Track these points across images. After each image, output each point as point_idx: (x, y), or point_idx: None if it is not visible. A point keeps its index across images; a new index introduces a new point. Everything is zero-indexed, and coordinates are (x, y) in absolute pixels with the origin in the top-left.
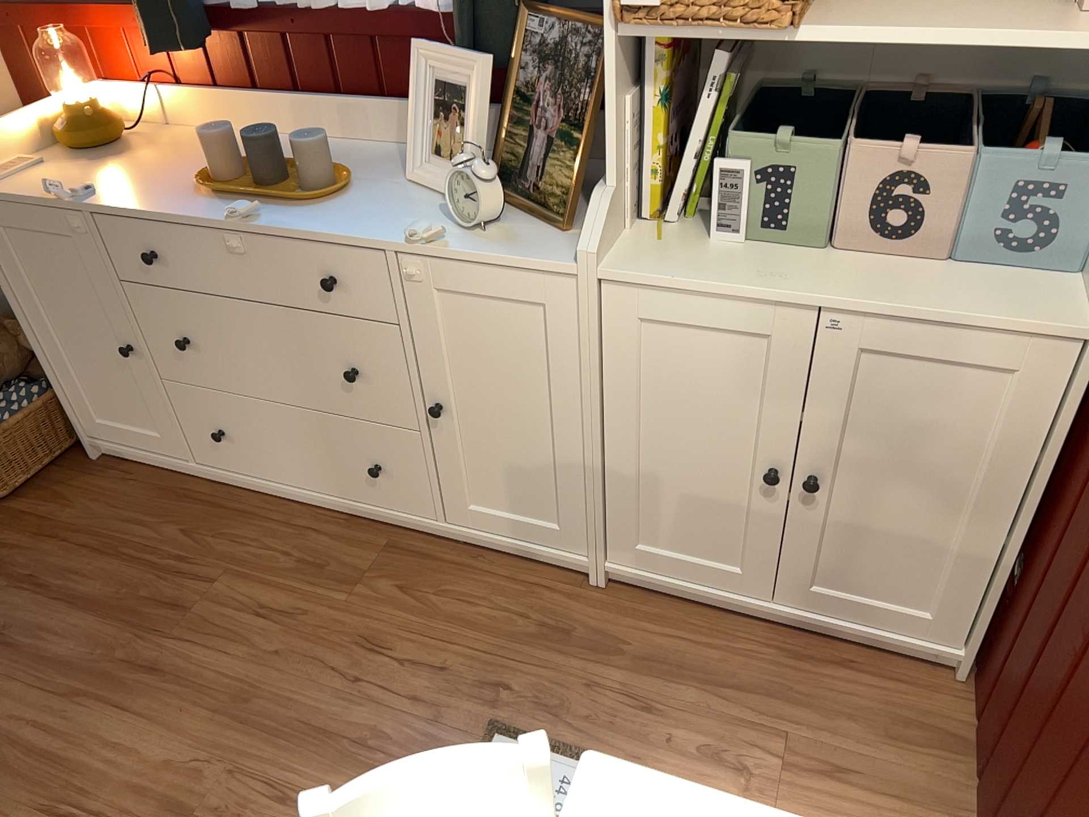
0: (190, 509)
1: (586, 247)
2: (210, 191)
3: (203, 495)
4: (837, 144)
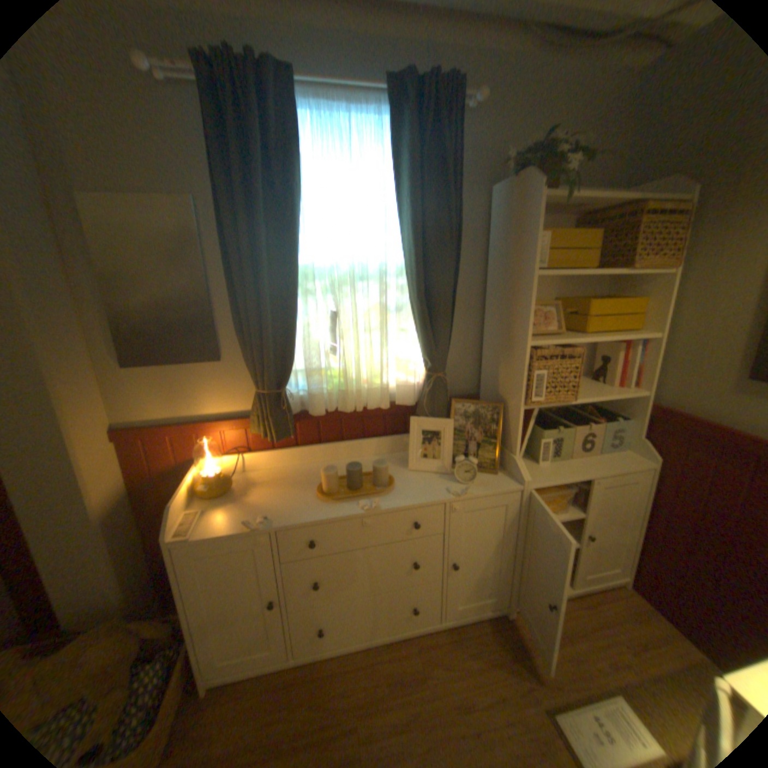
0: (293, 699)
1: (525, 478)
2: (329, 499)
3: (293, 685)
4: (571, 426)
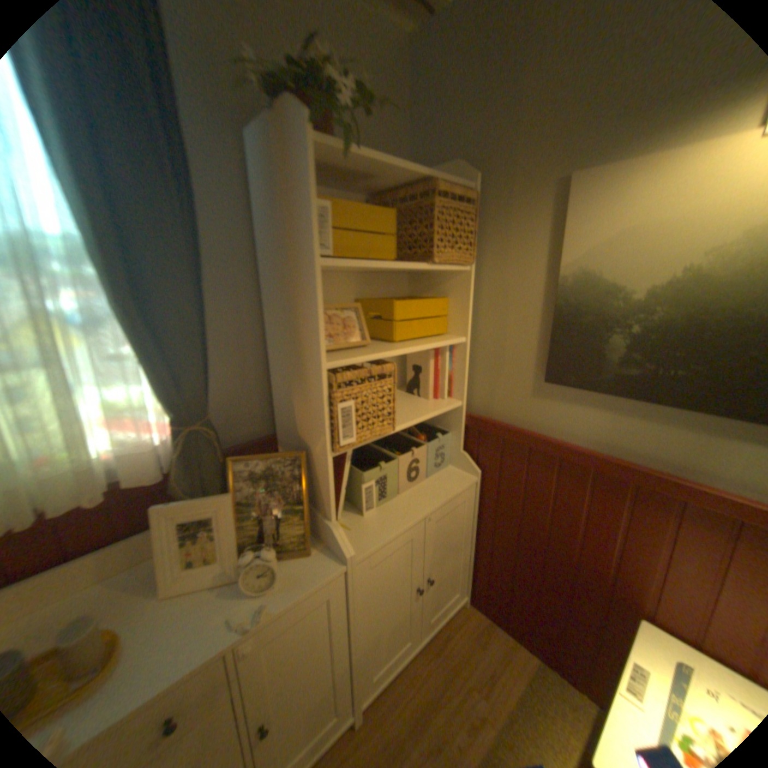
0: None
1: (346, 554)
2: None
3: None
4: (392, 456)
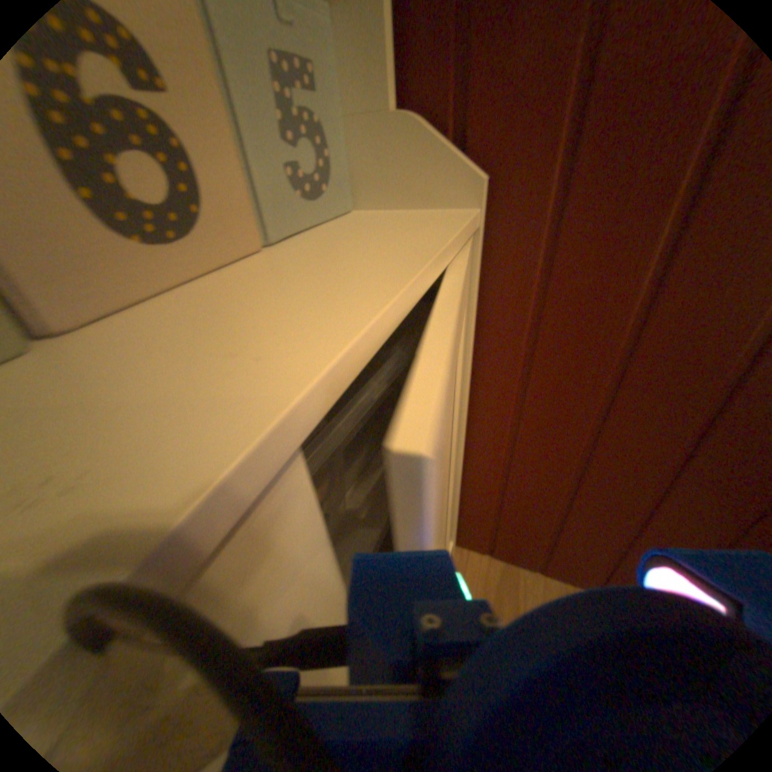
0: None
1: None
2: None
3: None
4: None
